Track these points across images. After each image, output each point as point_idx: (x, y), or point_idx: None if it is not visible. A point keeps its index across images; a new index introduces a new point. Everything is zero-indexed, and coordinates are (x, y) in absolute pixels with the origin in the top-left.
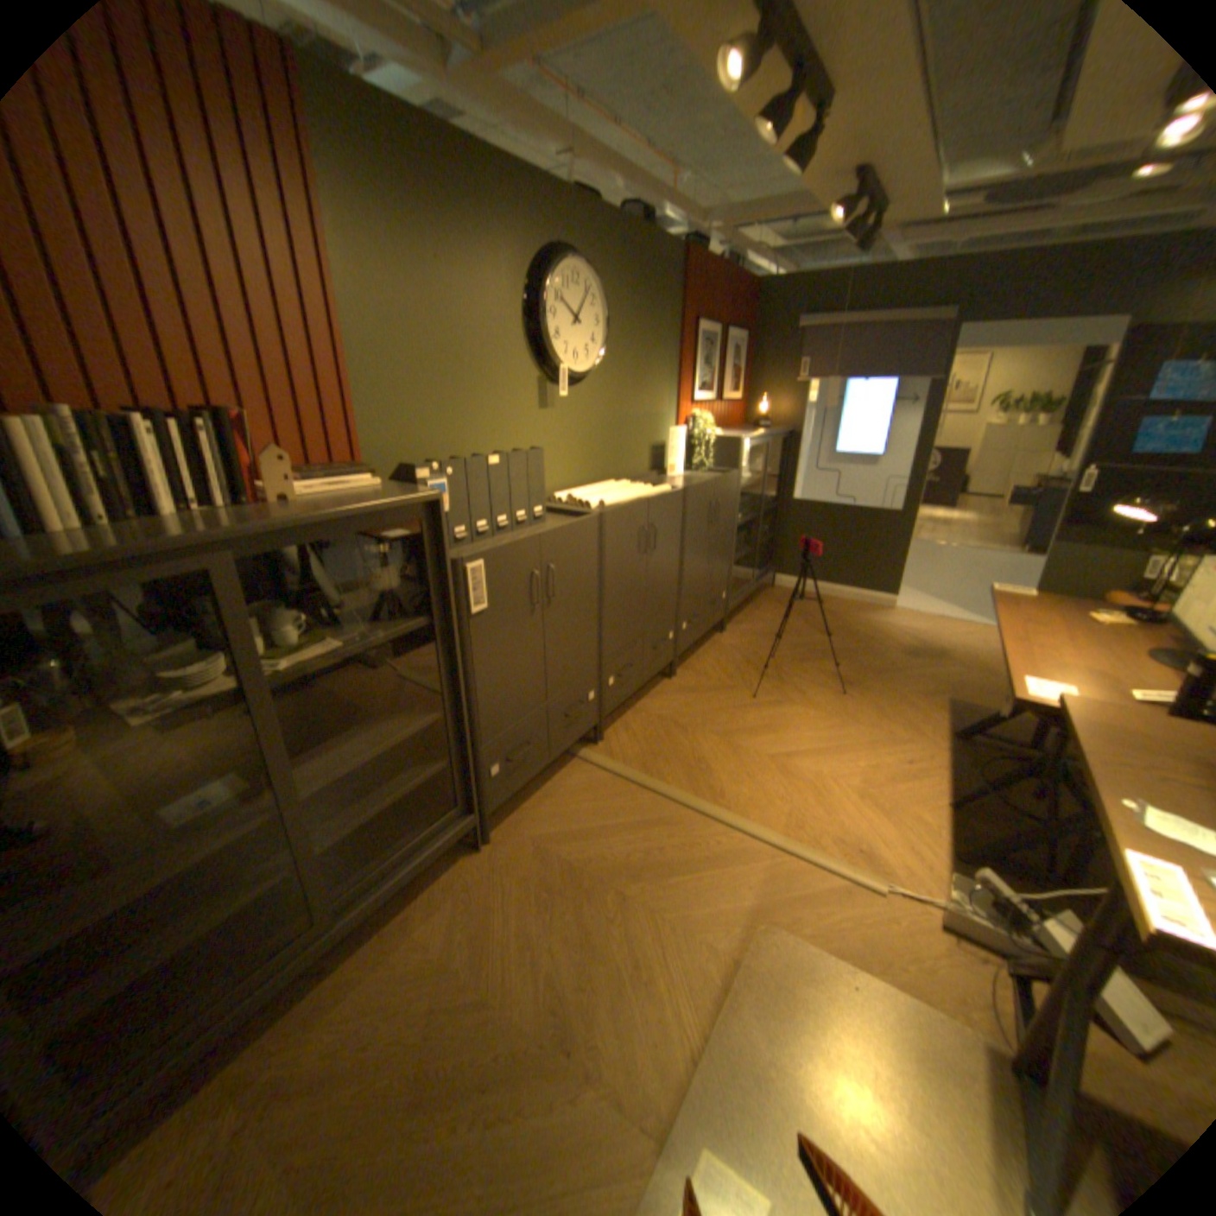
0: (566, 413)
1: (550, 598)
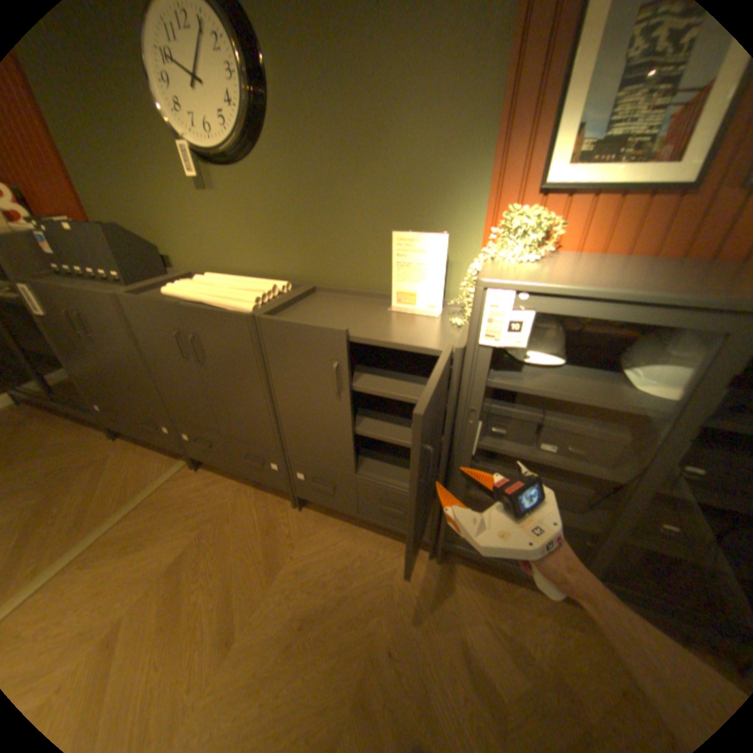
0: (228, 194)
1: (88, 335)
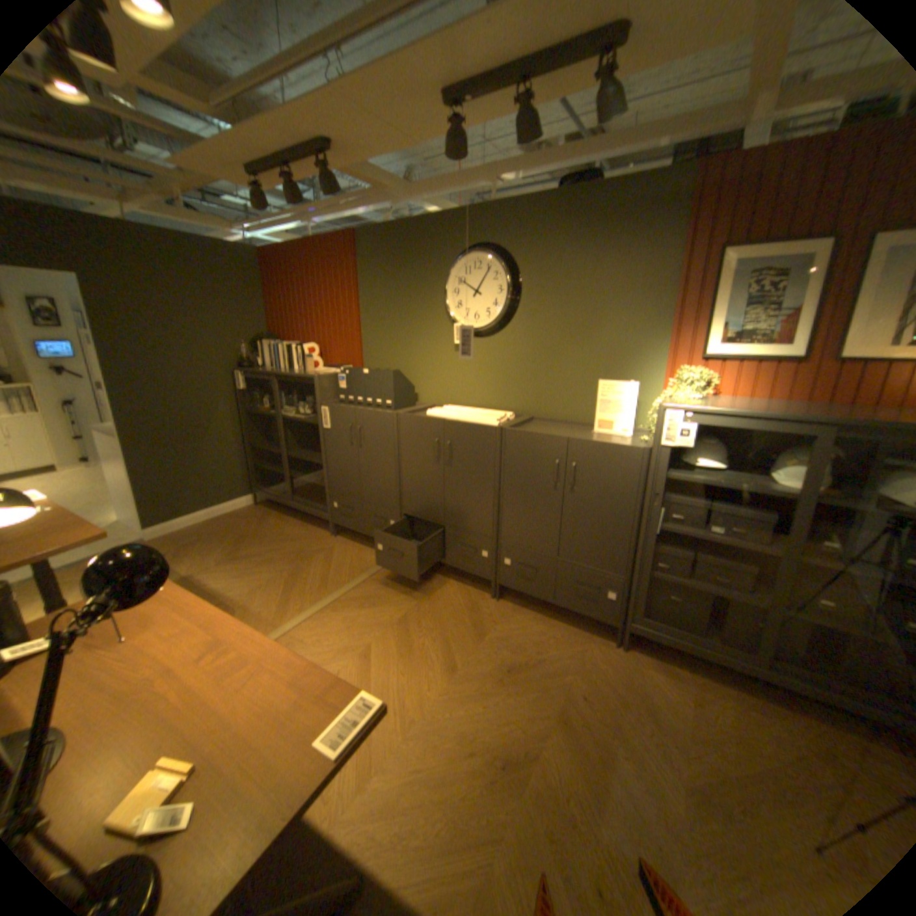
0: (478, 355)
1: (361, 444)
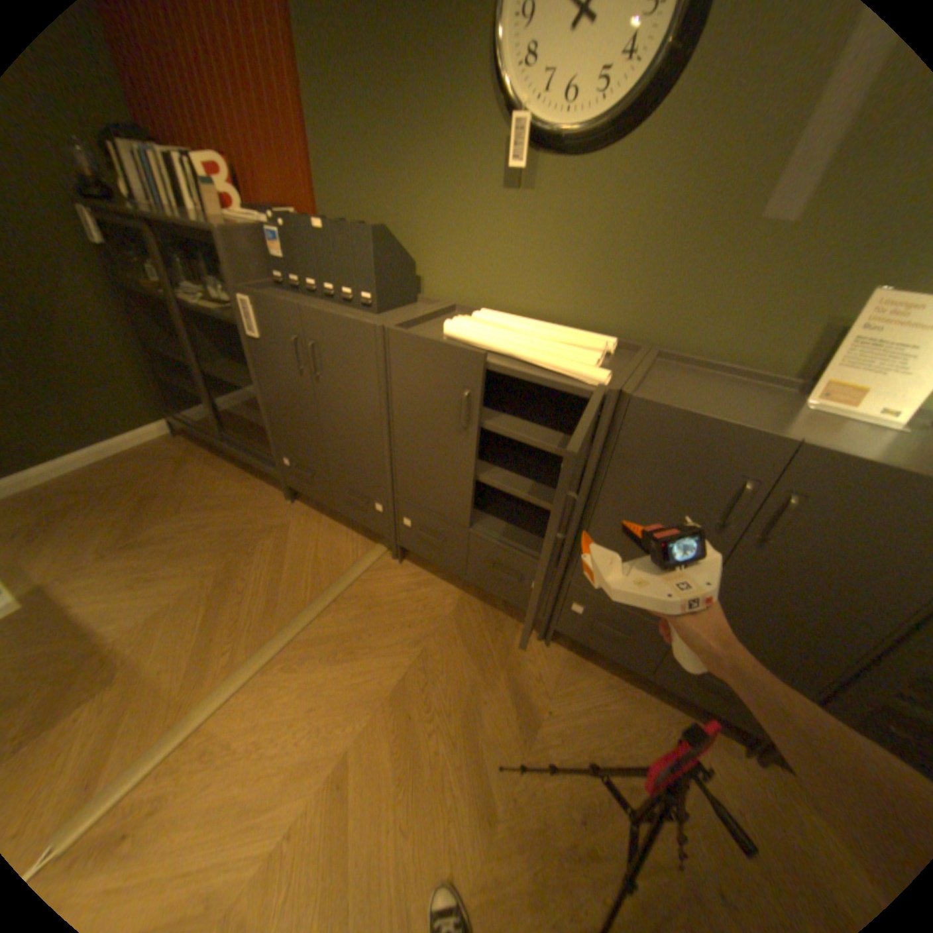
0: (557, 199)
1: (317, 374)
